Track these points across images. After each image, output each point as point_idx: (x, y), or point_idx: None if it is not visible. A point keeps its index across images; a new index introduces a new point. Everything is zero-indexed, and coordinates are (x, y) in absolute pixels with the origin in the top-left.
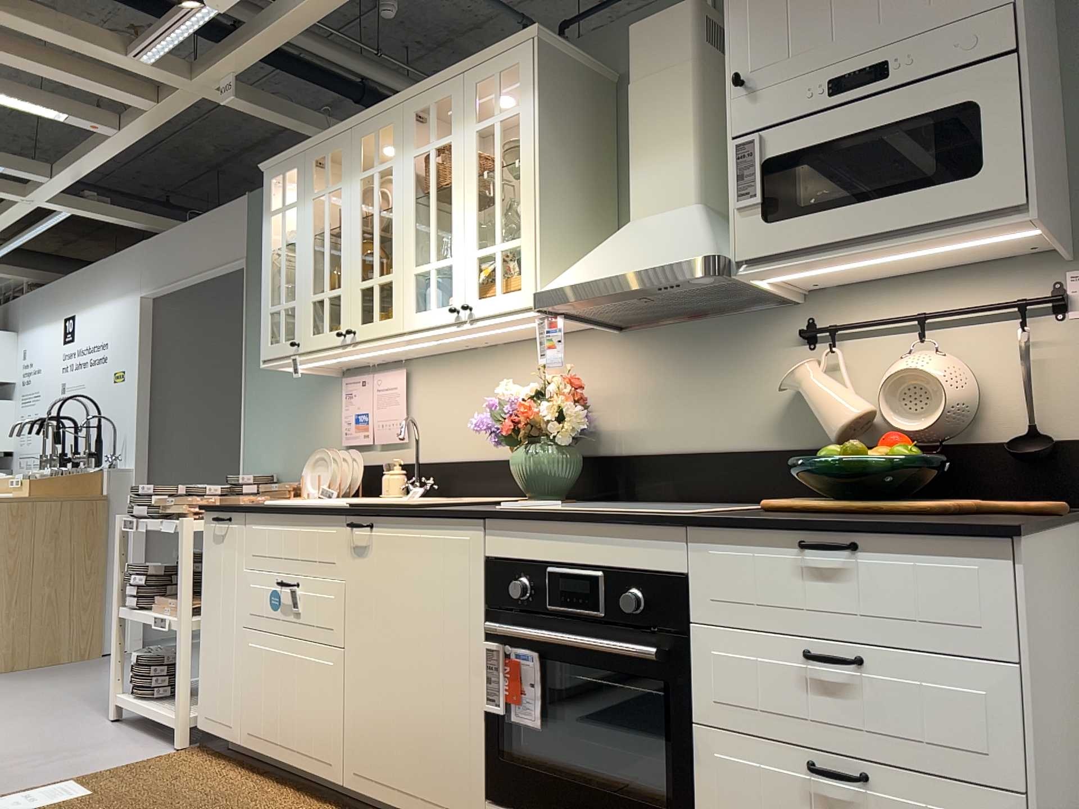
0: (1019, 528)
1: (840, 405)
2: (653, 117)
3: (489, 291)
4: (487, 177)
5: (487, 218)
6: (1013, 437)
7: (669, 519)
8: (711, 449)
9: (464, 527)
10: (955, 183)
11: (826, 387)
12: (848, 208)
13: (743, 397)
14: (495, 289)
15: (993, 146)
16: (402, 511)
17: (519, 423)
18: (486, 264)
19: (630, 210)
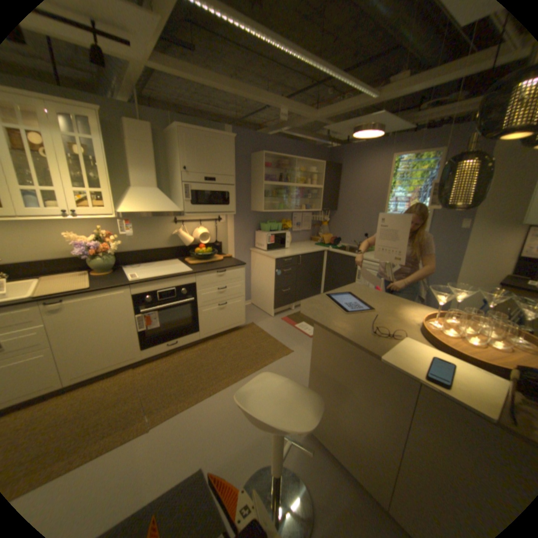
0: (246, 264)
1: (190, 239)
2: (139, 156)
3: (79, 205)
4: (70, 157)
5: (71, 174)
6: (213, 242)
7: (192, 273)
8: (150, 249)
9: (121, 289)
10: (226, 206)
11: (185, 235)
12: (208, 206)
13: (159, 235)
14: (83, 205)
15: (231, 201)
16: (84, 291)
17: (91, 249)
18: (76, 194)
19: (132, 183)
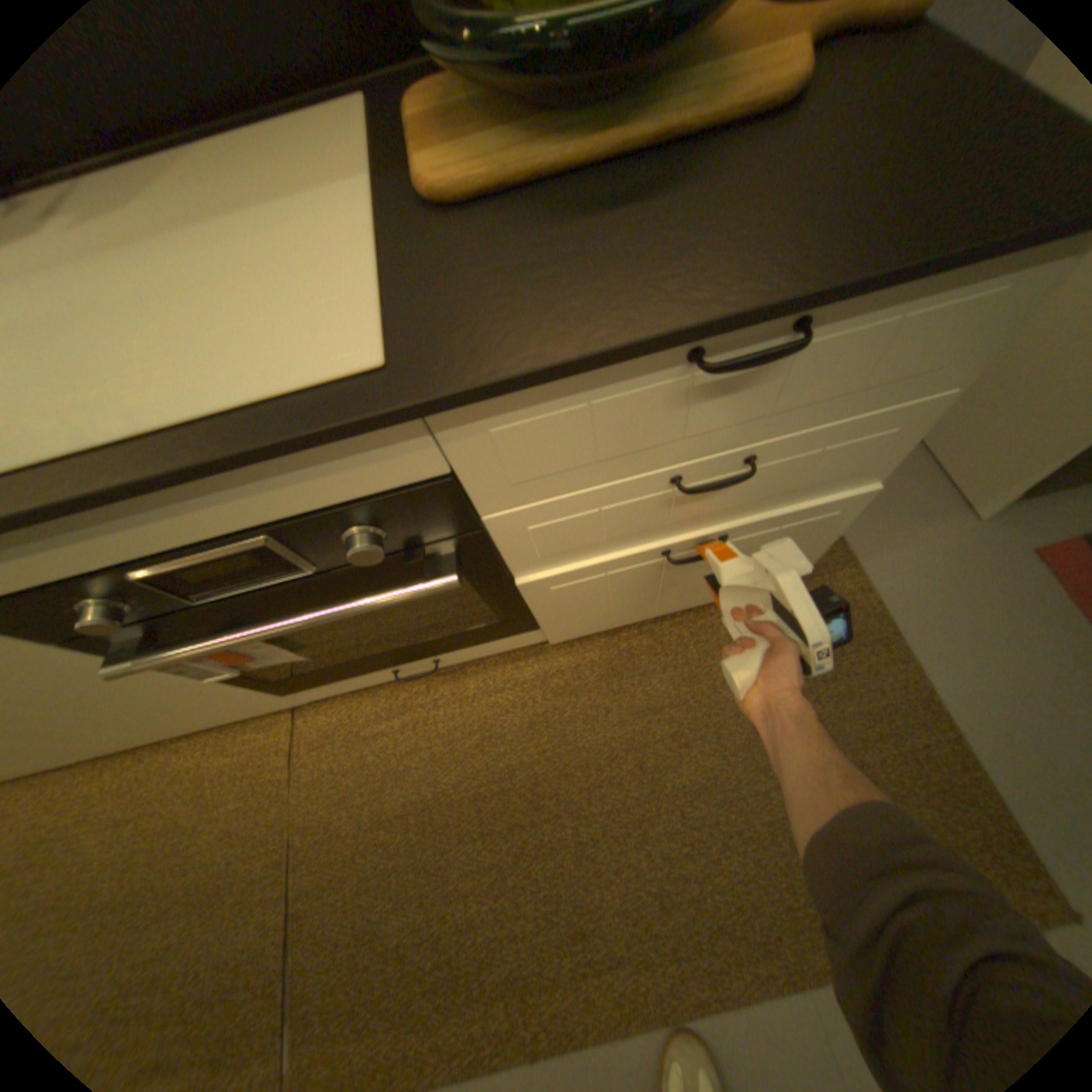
0: None
1: None
2: None
3: None
4: None
5: None
6: None
7: (366, 421)
8: None
9: None
10: None
11: None
12: None
13: None
14: None
15: None
16: None
17: None
18: None
19: None
